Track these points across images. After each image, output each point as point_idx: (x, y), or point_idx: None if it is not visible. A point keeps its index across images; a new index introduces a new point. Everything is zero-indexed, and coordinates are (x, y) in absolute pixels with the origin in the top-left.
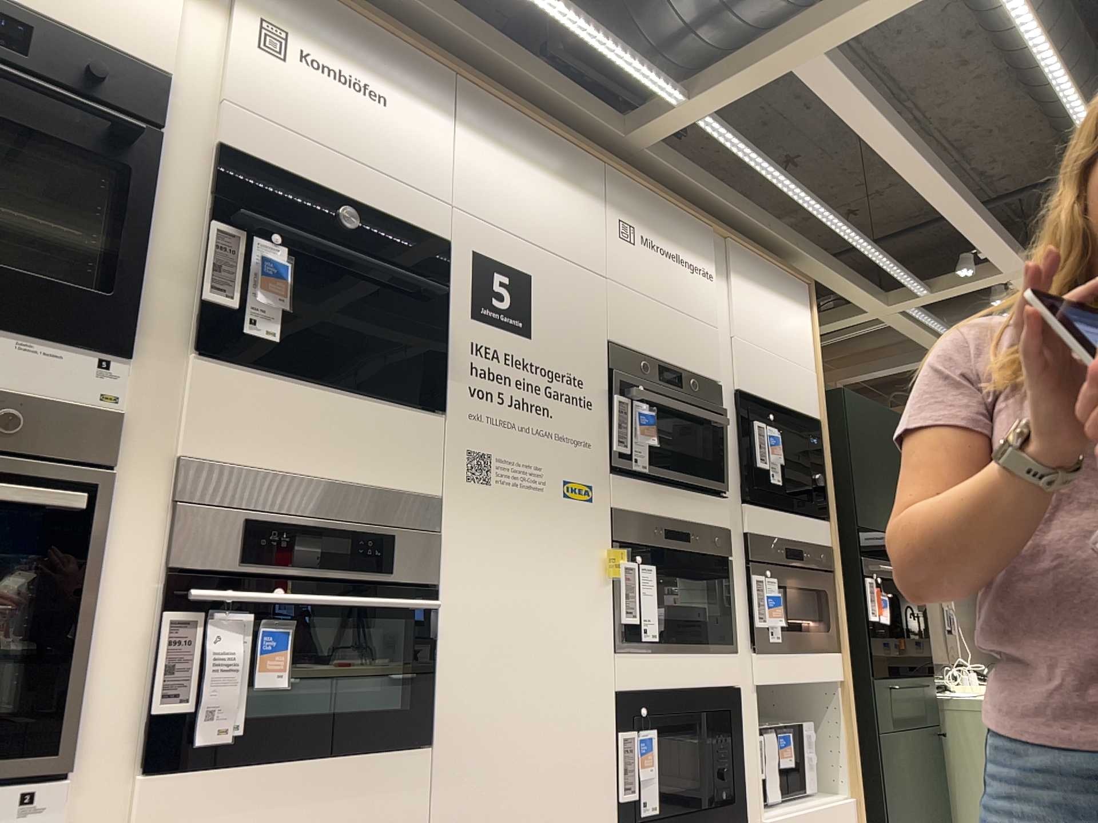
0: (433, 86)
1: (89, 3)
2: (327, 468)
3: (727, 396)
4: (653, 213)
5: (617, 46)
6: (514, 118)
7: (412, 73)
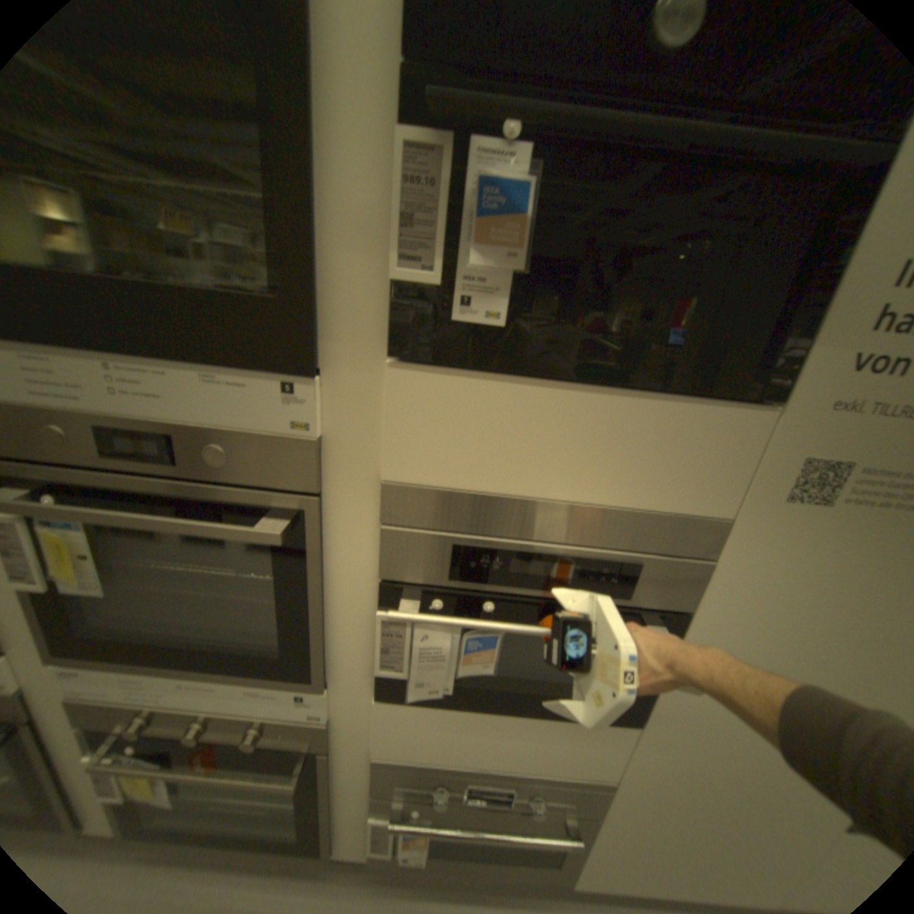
0: None
1: None
2: (560, 490)
3: None
4: None
5: None
6: None
7: None
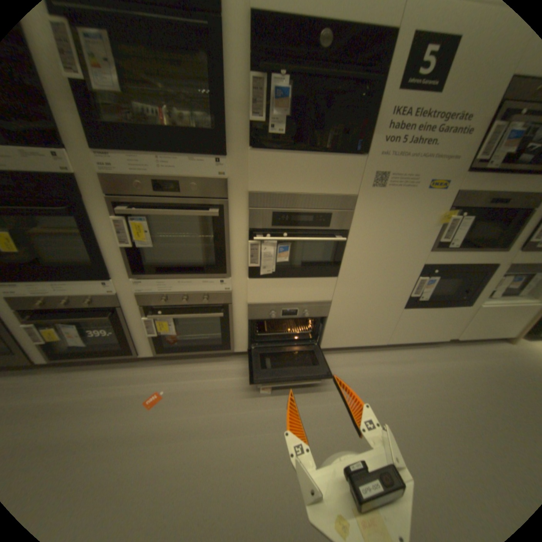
0: None
1: None
2: (304, 189)
3: None
4: None
5: None
6: None
7: None
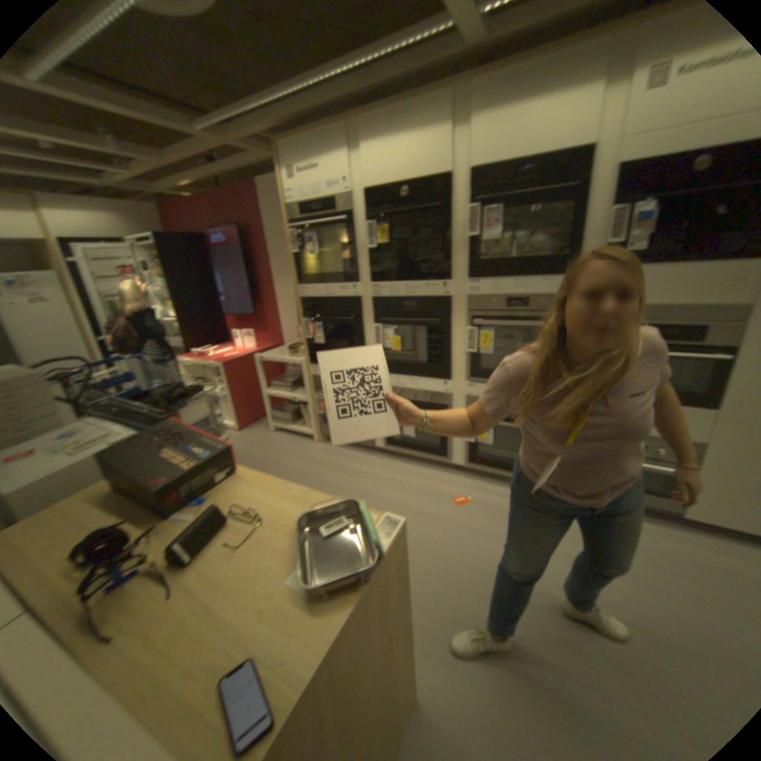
0: None
1: (558, 135)
2: (669, 300)
3: None
4: None
5: None
6: None
7: None
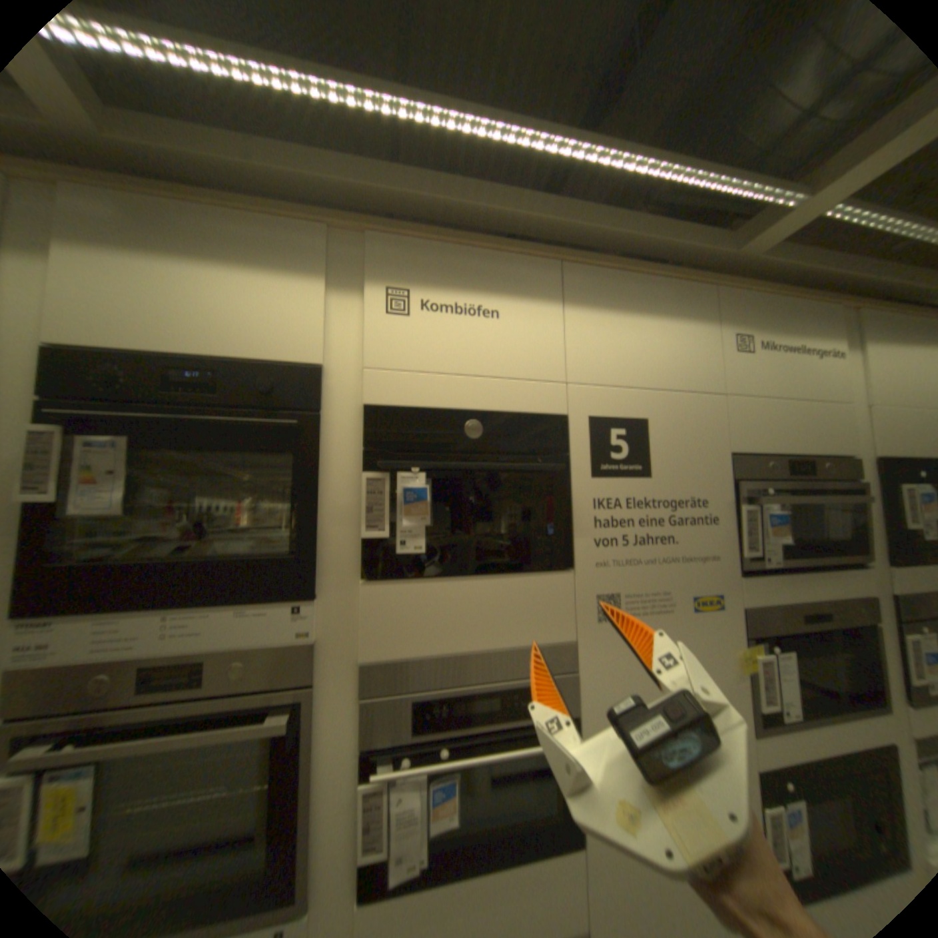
0: (538, 282)
1: (252, 335)
2: (474, 643)
3: (868, 467)
4: (773, 314)
5: (719, 173)
6: (619, 279)
7: (518, 279)
